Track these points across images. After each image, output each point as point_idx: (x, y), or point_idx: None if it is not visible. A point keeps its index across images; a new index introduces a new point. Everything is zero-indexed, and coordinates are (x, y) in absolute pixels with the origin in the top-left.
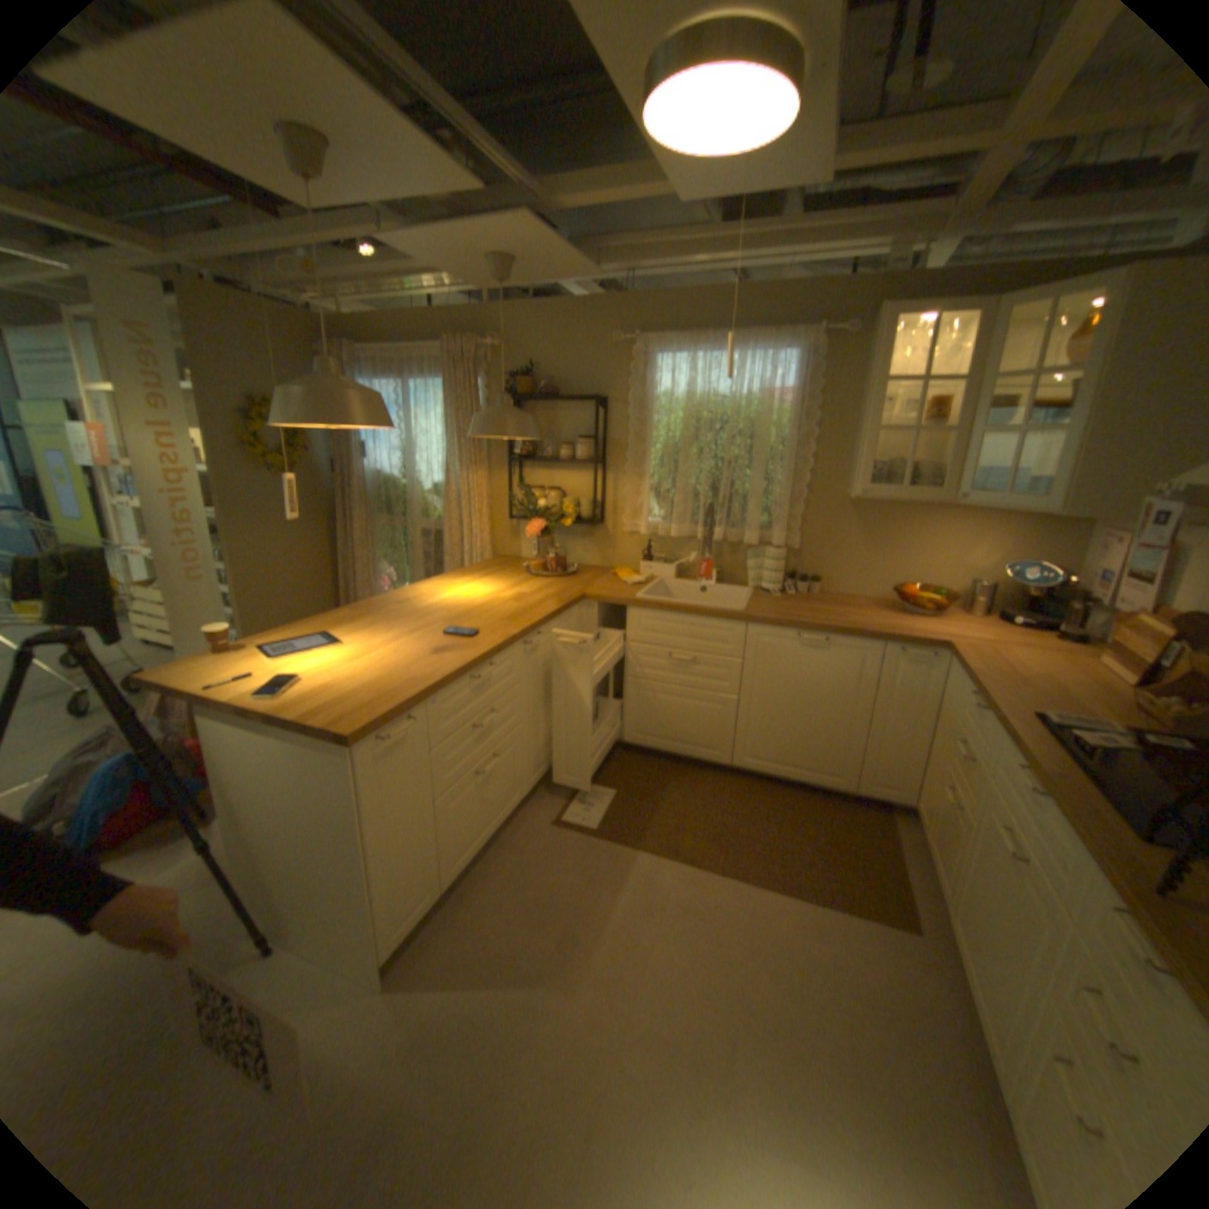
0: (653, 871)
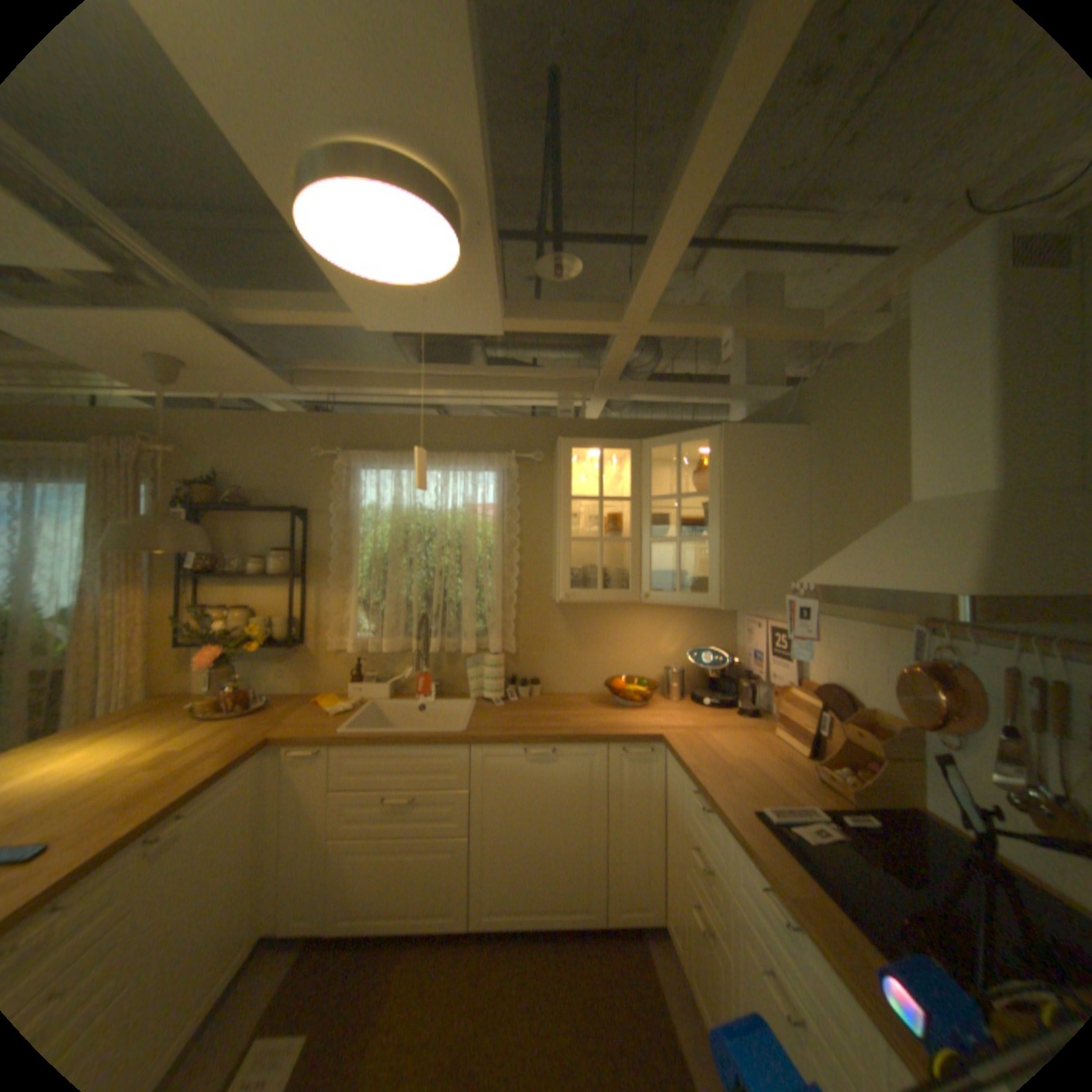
0: None
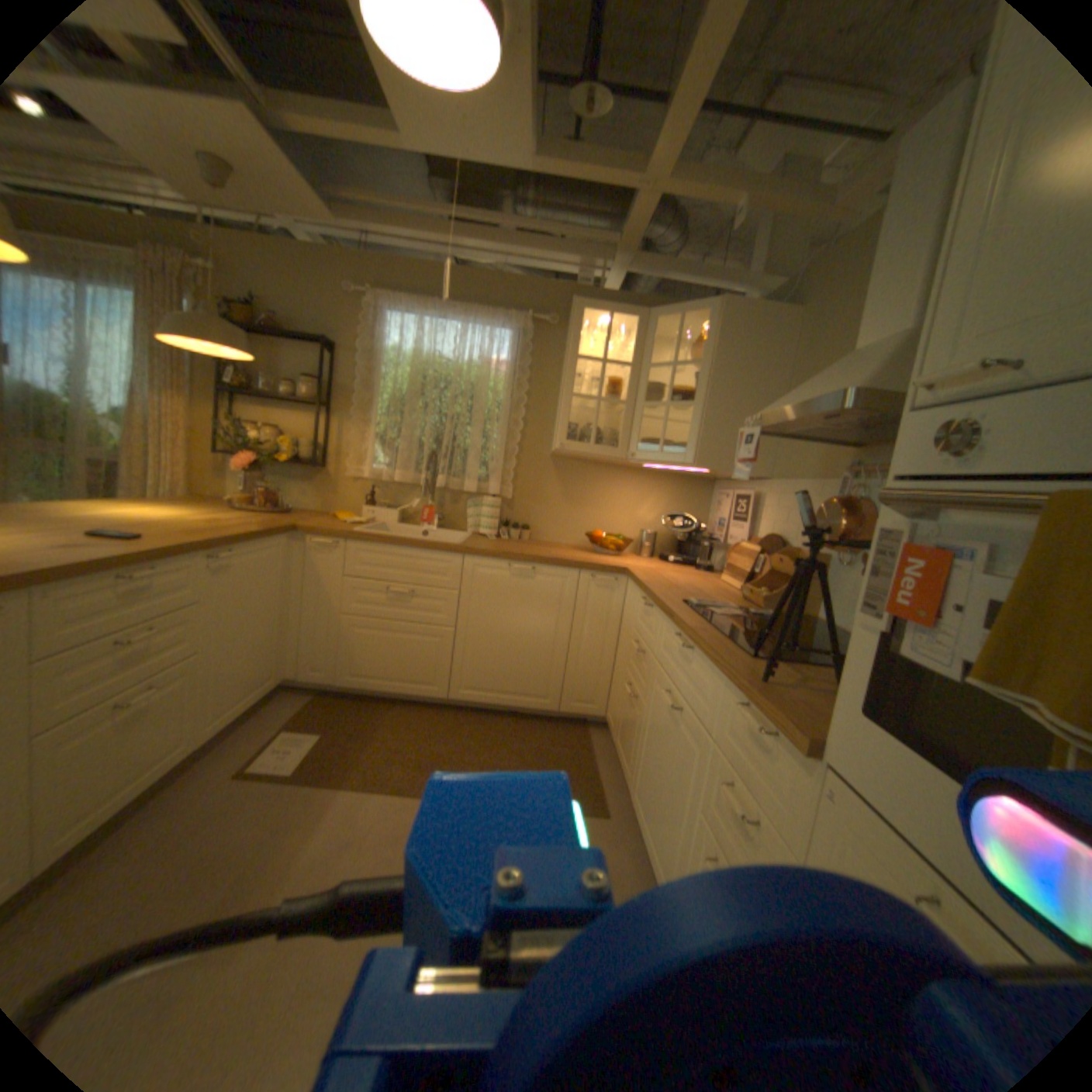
0: (355, 806)
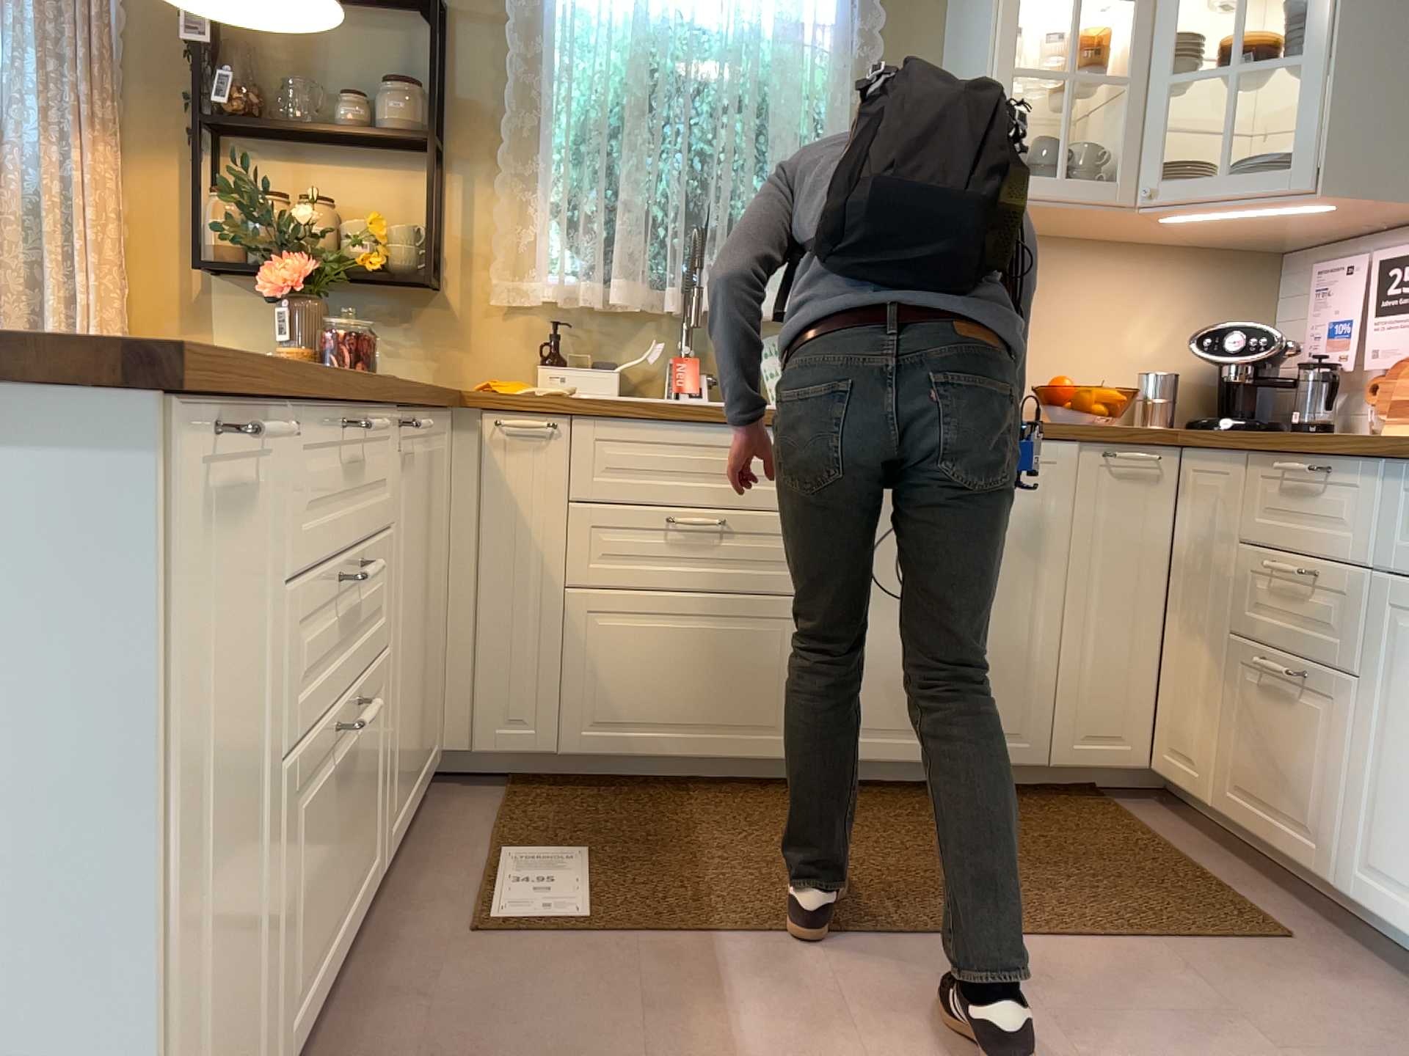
0: (767, 961)
